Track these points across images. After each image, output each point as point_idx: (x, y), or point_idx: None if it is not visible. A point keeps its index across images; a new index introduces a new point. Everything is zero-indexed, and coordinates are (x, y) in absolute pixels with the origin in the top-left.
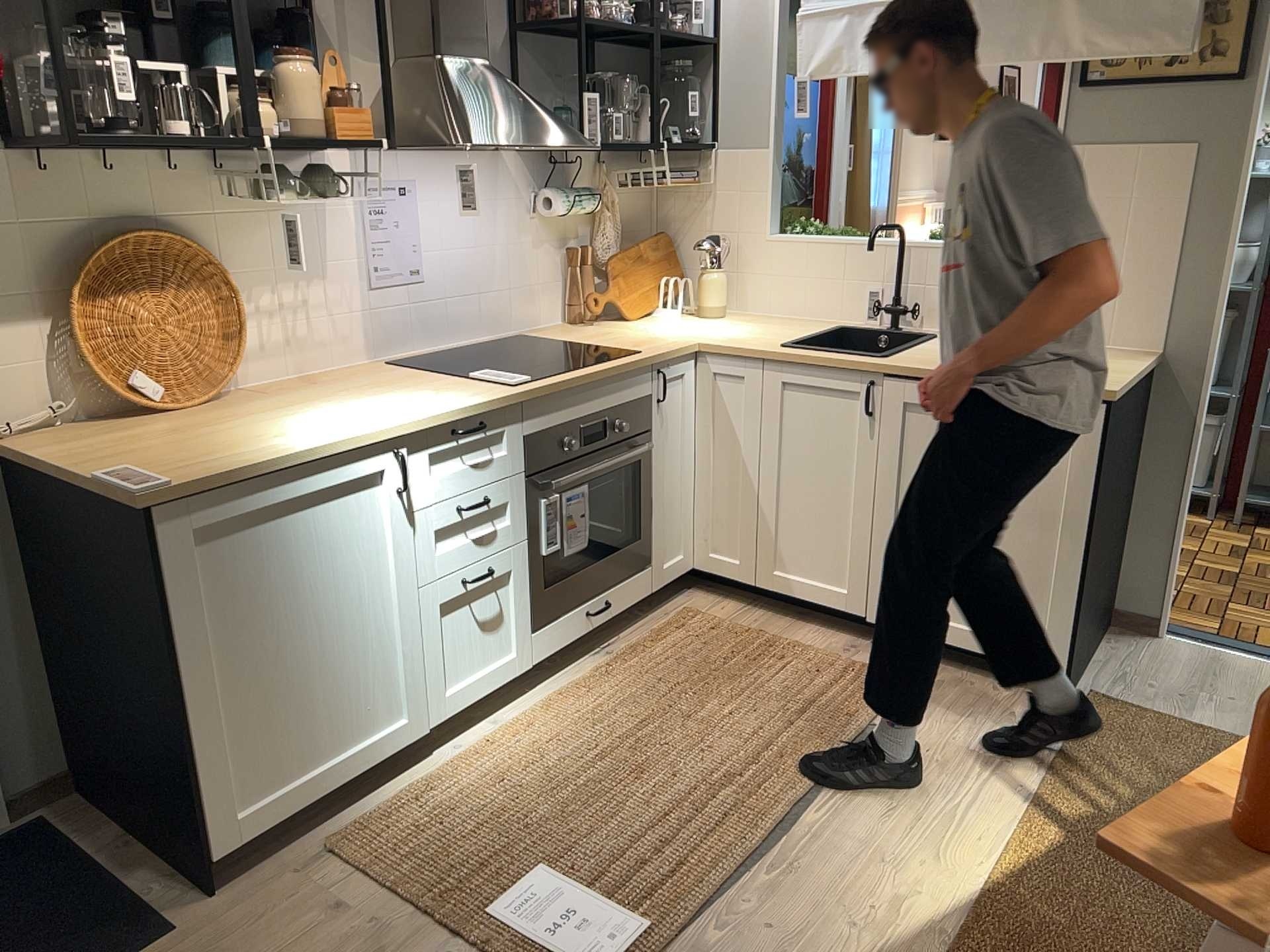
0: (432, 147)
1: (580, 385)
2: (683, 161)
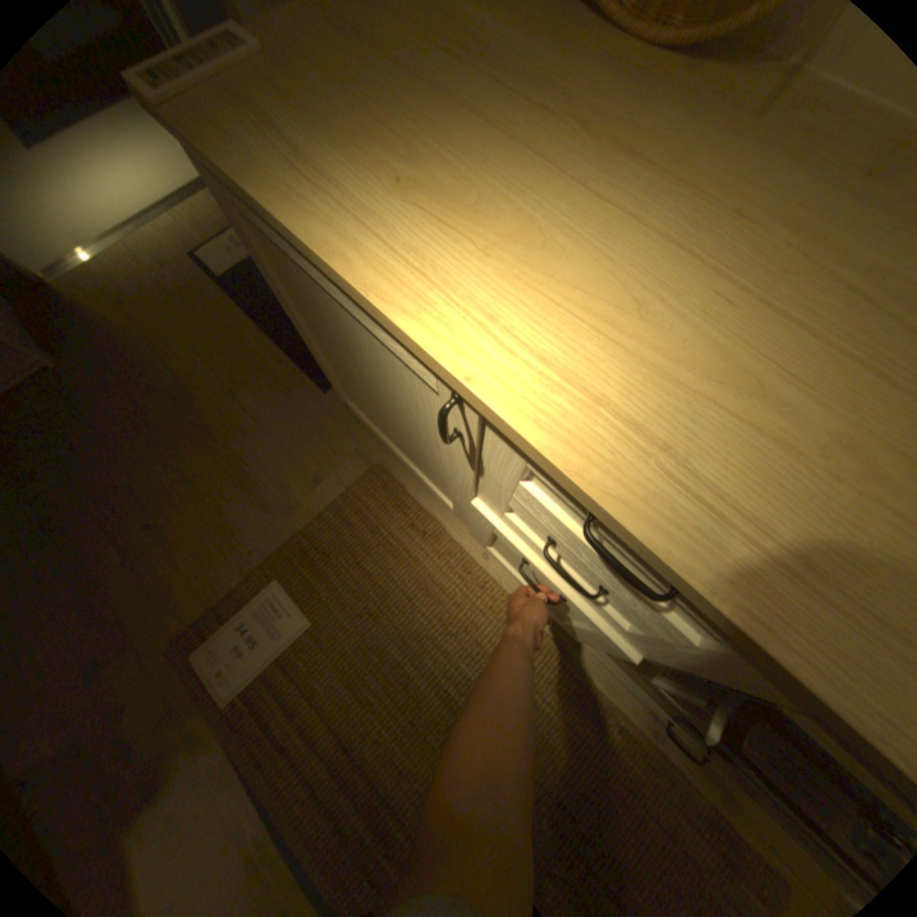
0: None
1: None
2: None
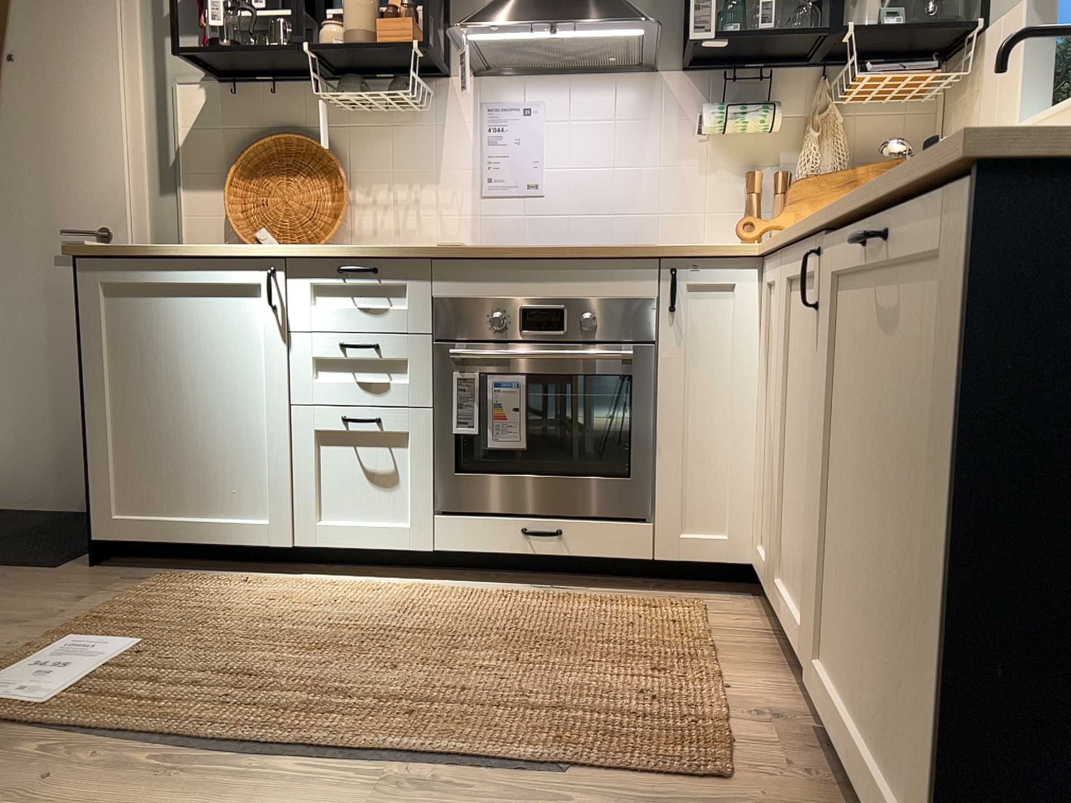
0: (576, 74)
1: (519, 259)
2: (957, 64)
